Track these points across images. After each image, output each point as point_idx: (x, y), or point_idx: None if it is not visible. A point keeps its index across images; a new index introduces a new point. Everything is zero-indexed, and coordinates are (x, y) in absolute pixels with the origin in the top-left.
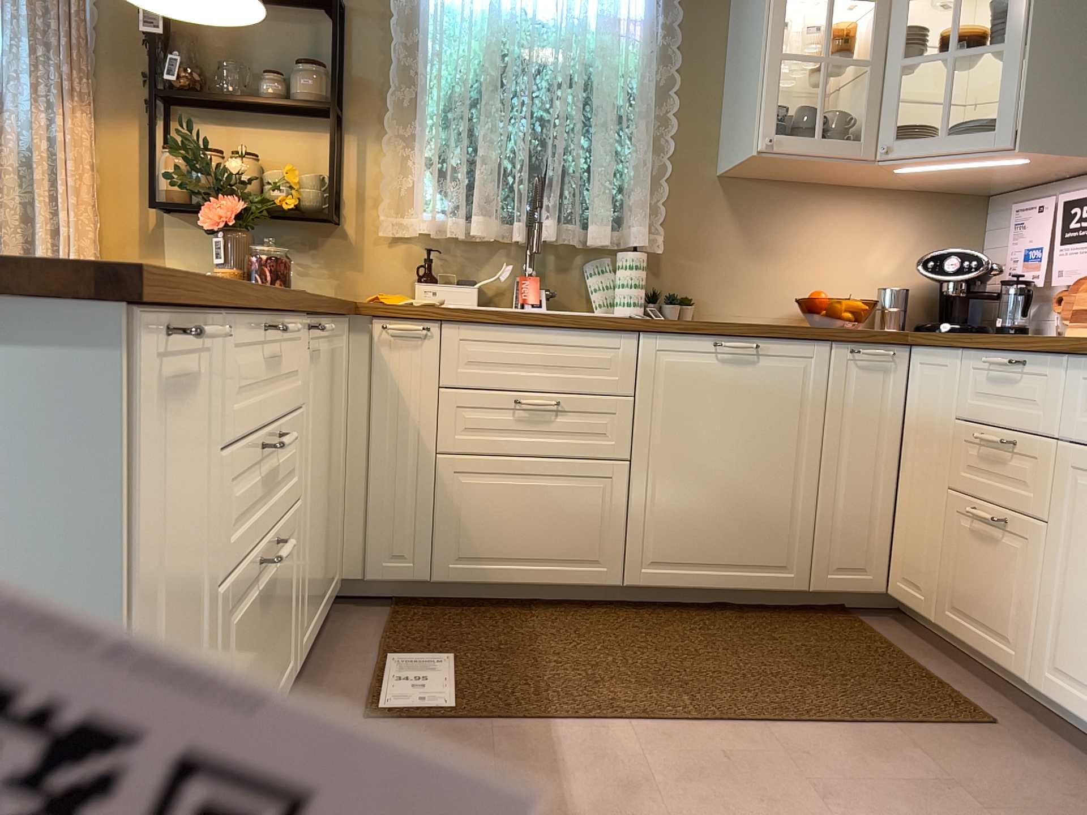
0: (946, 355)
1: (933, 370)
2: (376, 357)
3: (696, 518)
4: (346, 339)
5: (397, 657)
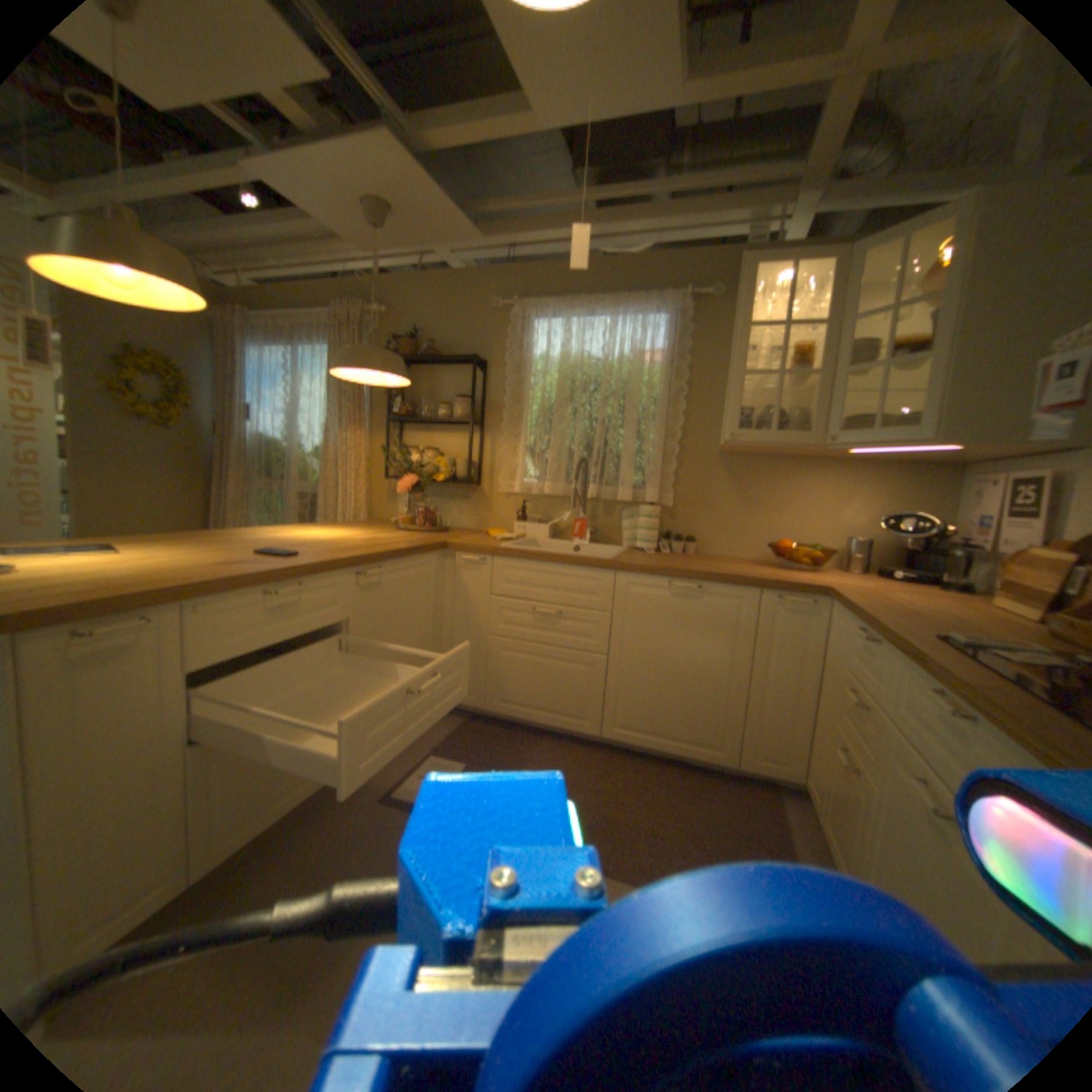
0: (847, 614)
1: (841, 623)
2: (457, 574)
3: (651, 702)
4: (442, 563)
5: (435, 760)
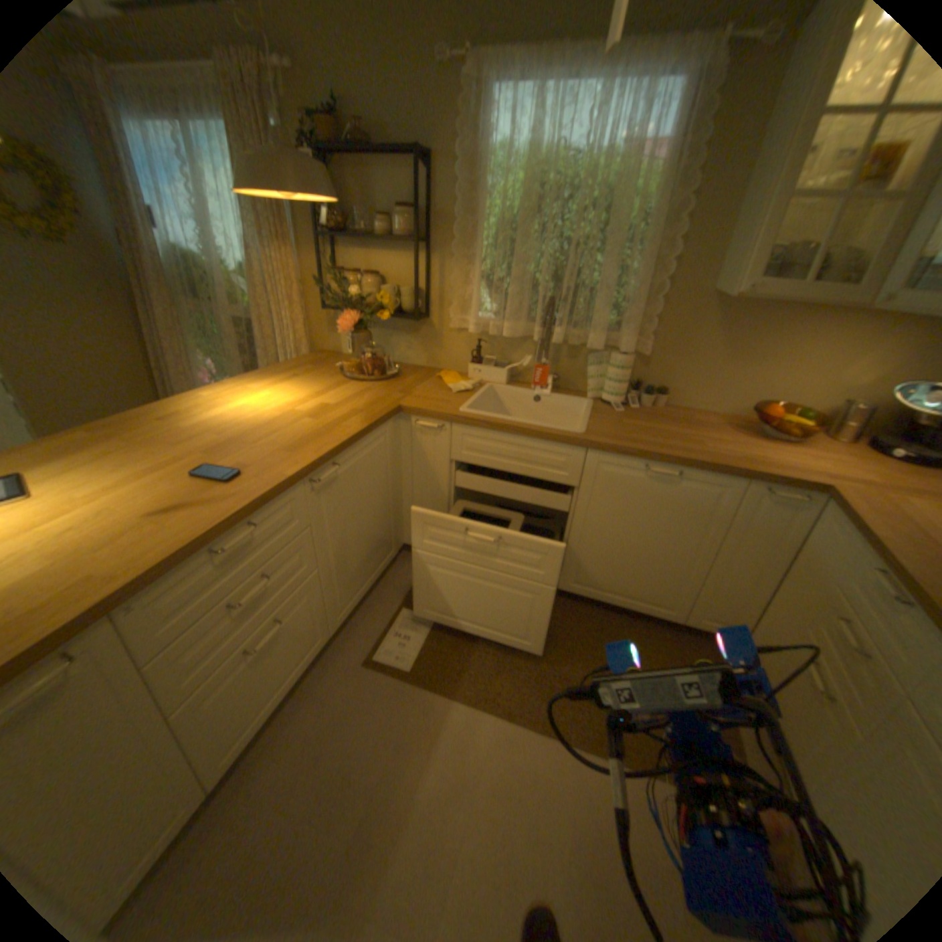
0: (853, 530)
1: (839, 530)
2: (414, 439)
3: (609, 567)
4: (397, 426)
5: (407, 613)
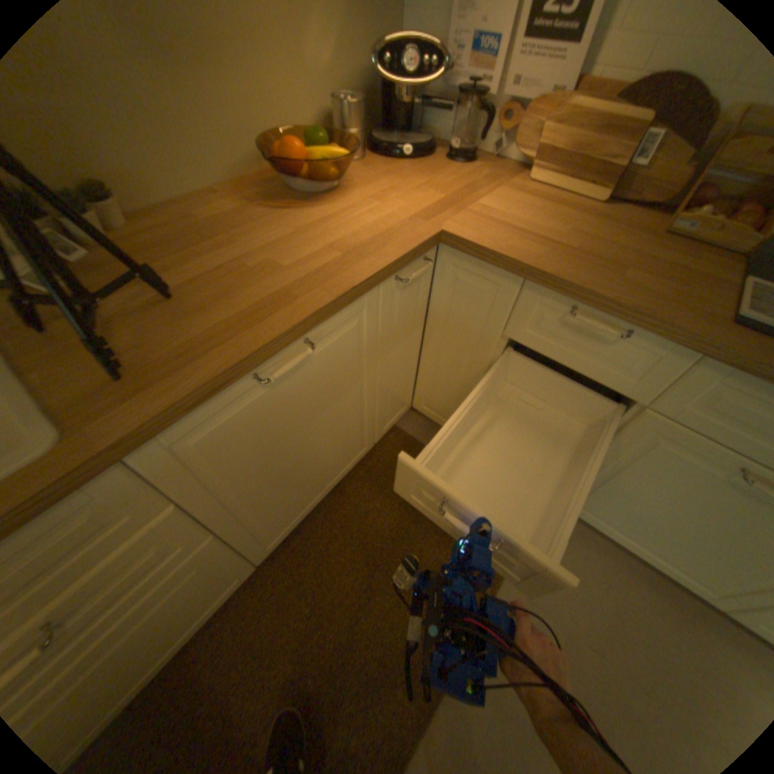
0: (495, 272)
1: (471, 278)
2: None
3: (295, 493)
4: None
5: None
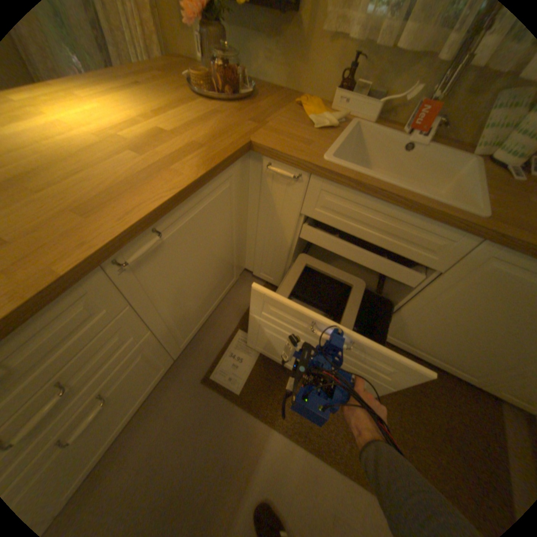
0: None
1: None
2: (264, 183)
3: (435, 339)
4: (246, 166)
5: (243, 334)
